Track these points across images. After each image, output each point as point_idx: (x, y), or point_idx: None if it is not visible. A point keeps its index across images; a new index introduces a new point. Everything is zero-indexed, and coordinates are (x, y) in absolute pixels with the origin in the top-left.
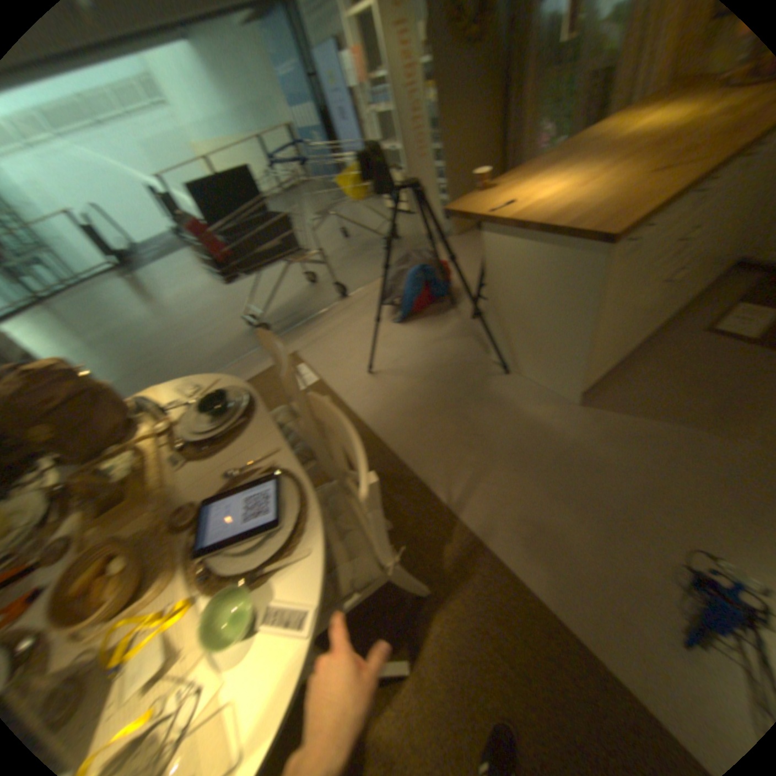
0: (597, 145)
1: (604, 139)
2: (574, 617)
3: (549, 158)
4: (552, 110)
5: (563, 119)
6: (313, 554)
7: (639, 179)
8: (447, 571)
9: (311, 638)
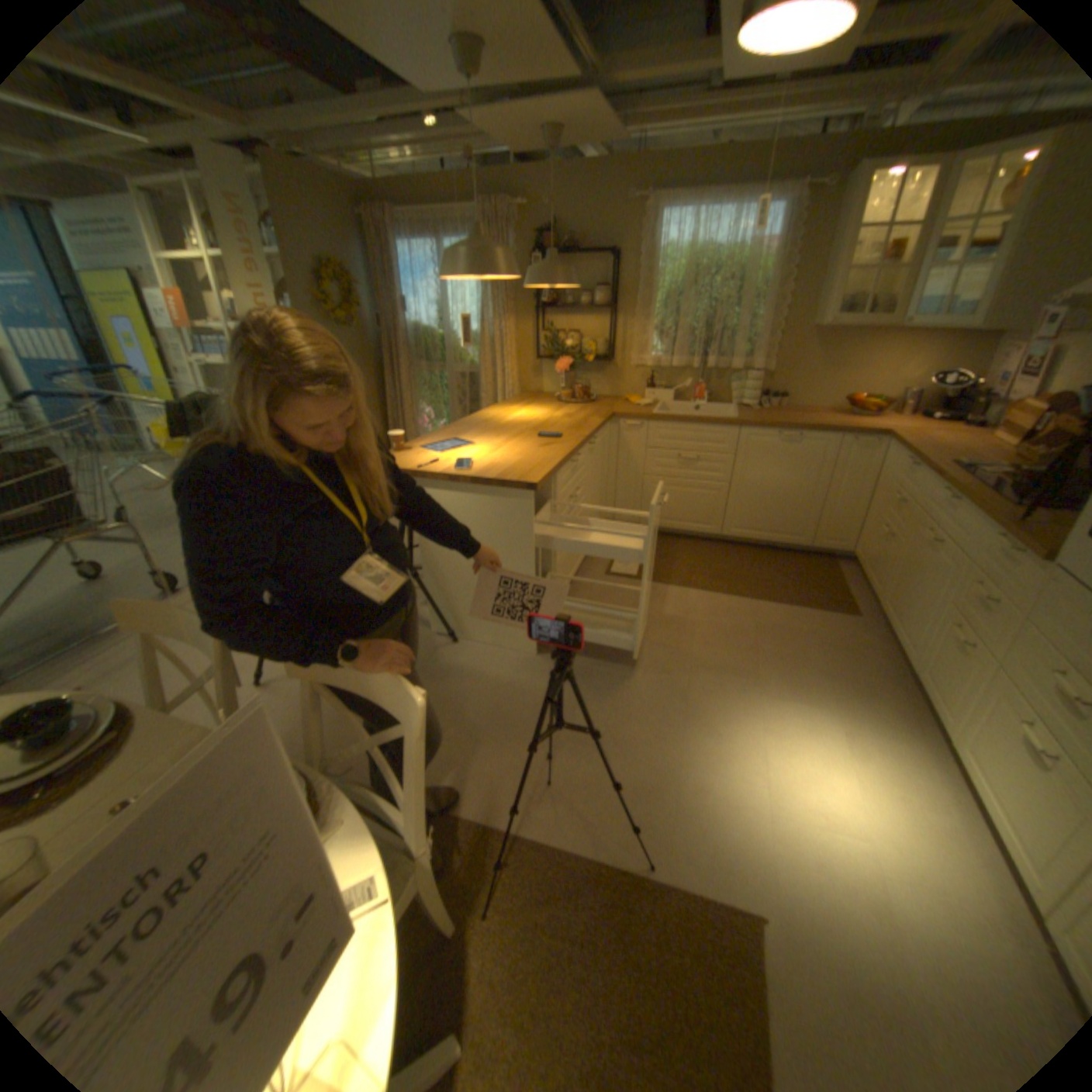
0: (487, 426)
1: (491, 422)
2: (603, 852)
3: (450, 431)
4: (428, 395)
5: (440, 405)
6: (336, 830)
7: (532, 451)
8: (458, 886)
9: (382, 908)
